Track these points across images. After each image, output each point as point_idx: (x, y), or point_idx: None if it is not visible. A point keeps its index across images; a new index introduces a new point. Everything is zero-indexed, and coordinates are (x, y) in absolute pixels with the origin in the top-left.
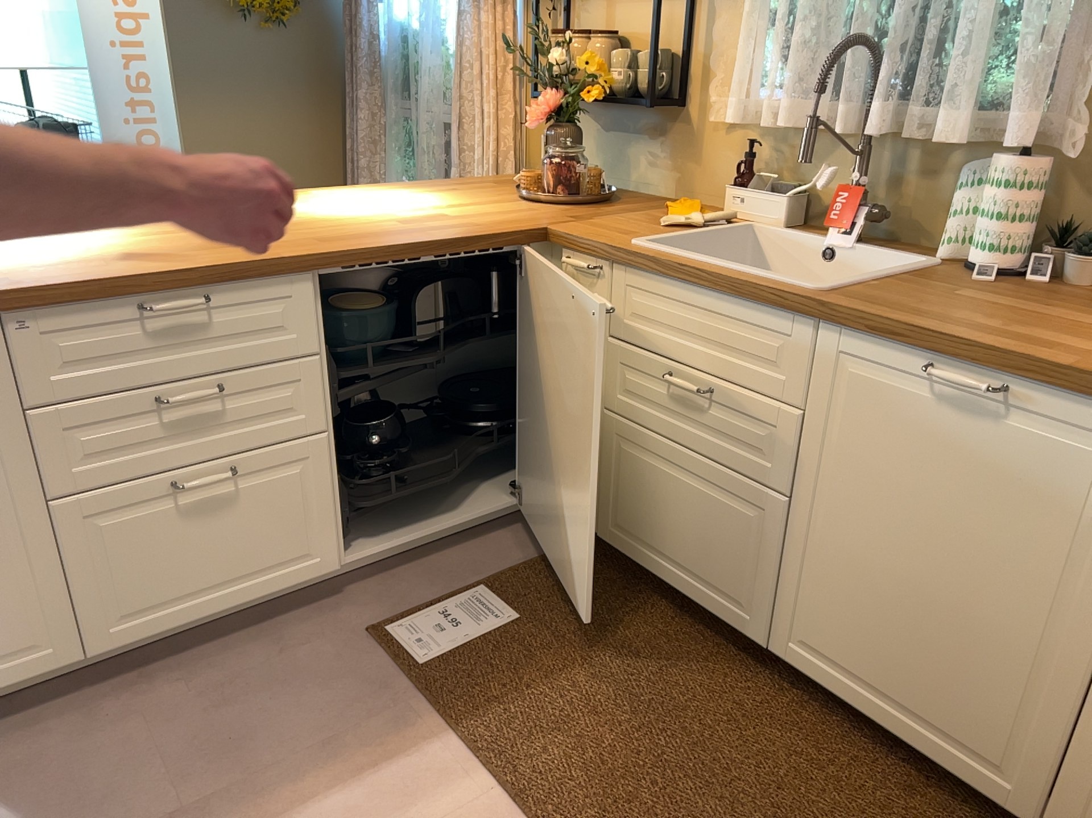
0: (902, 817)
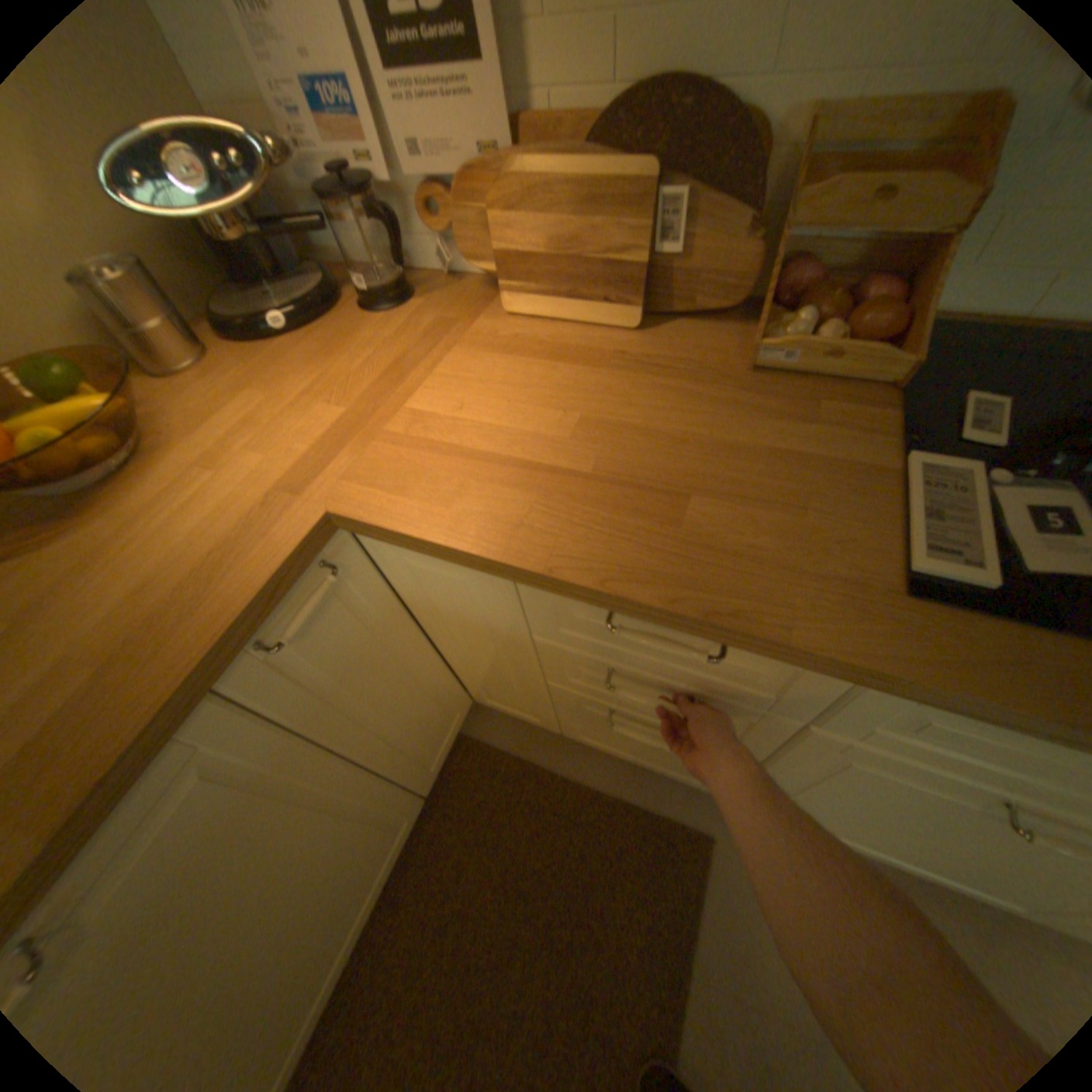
0: (427, 905)
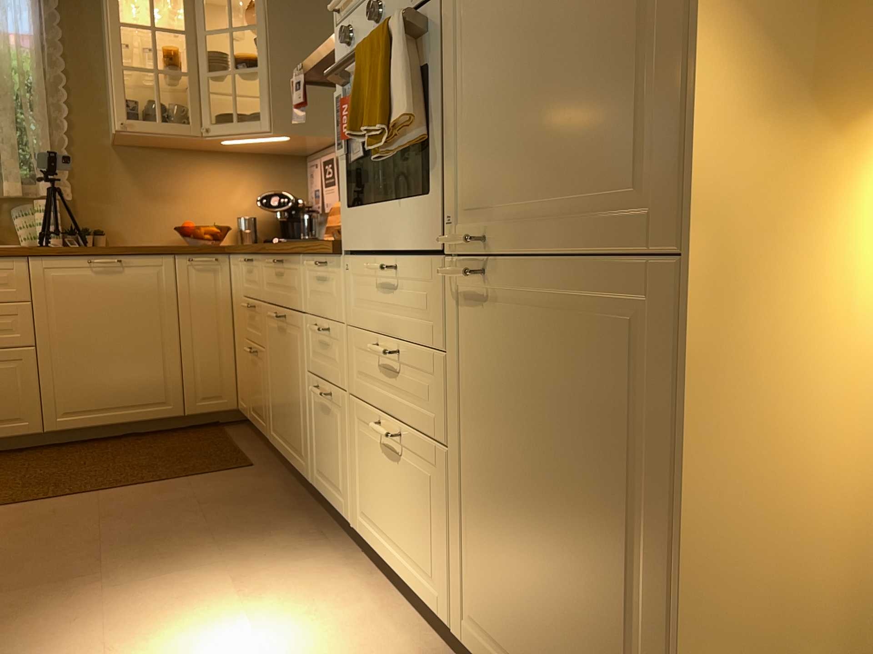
0: (144, 443)
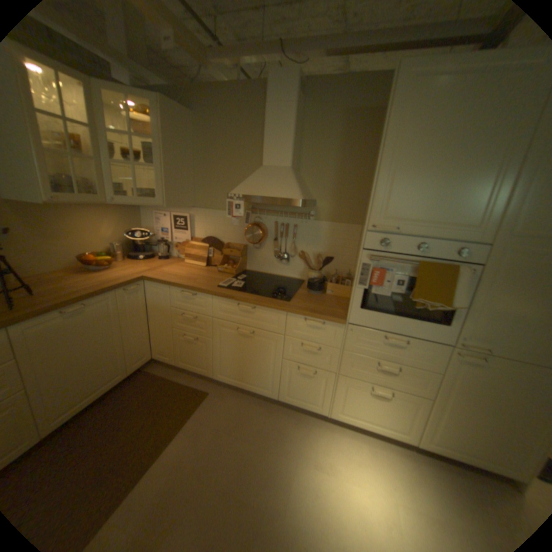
0: (115, 405)
